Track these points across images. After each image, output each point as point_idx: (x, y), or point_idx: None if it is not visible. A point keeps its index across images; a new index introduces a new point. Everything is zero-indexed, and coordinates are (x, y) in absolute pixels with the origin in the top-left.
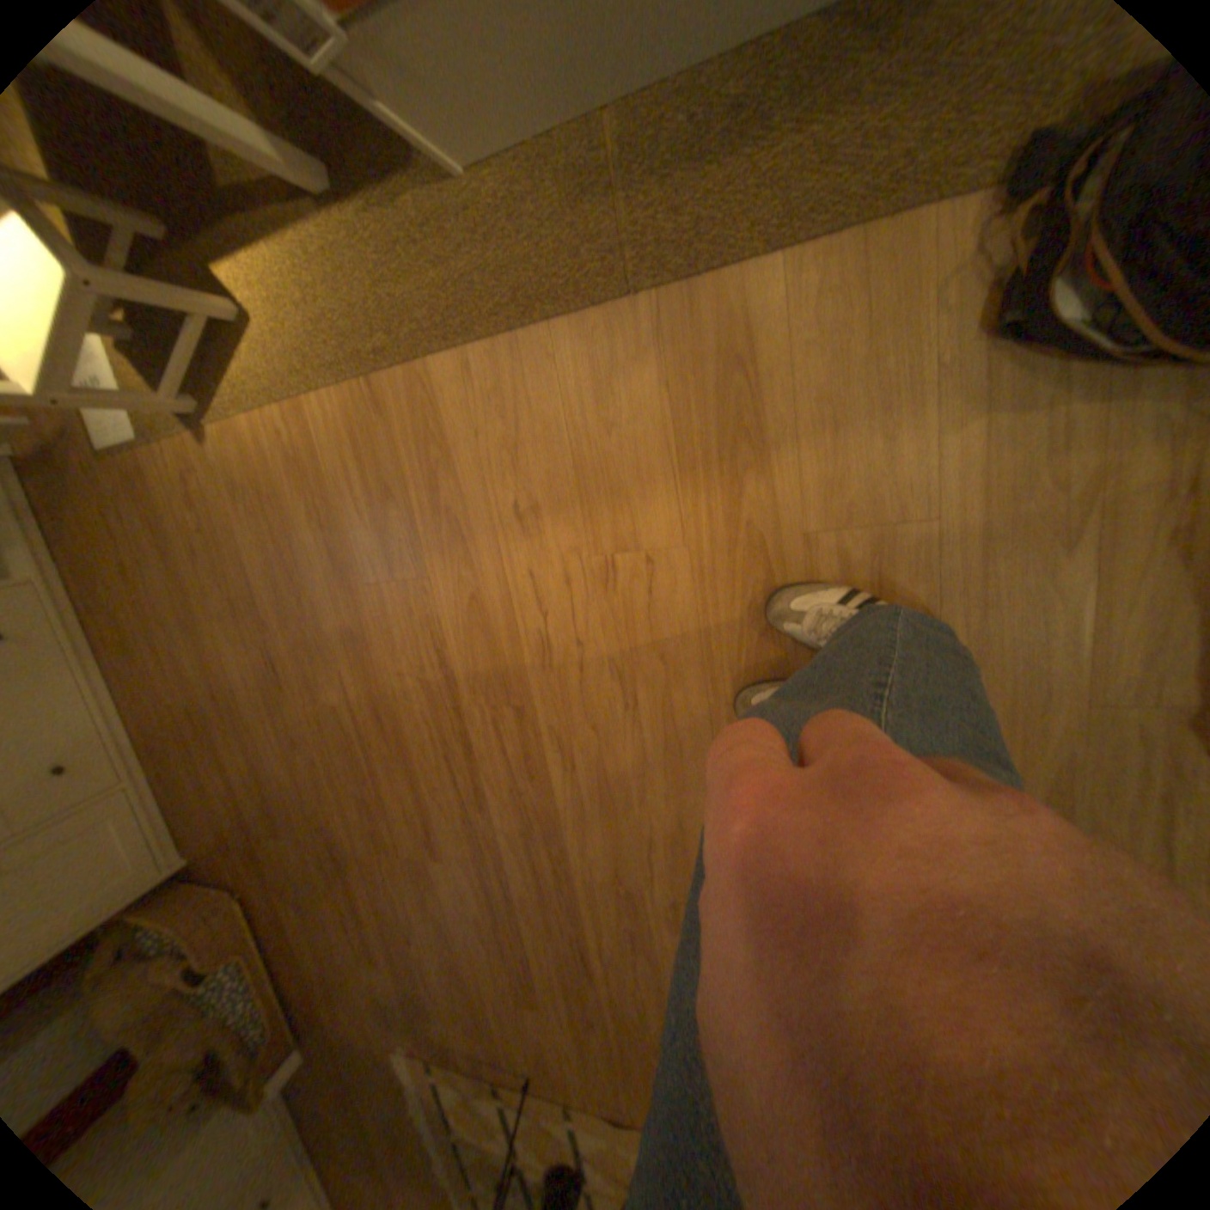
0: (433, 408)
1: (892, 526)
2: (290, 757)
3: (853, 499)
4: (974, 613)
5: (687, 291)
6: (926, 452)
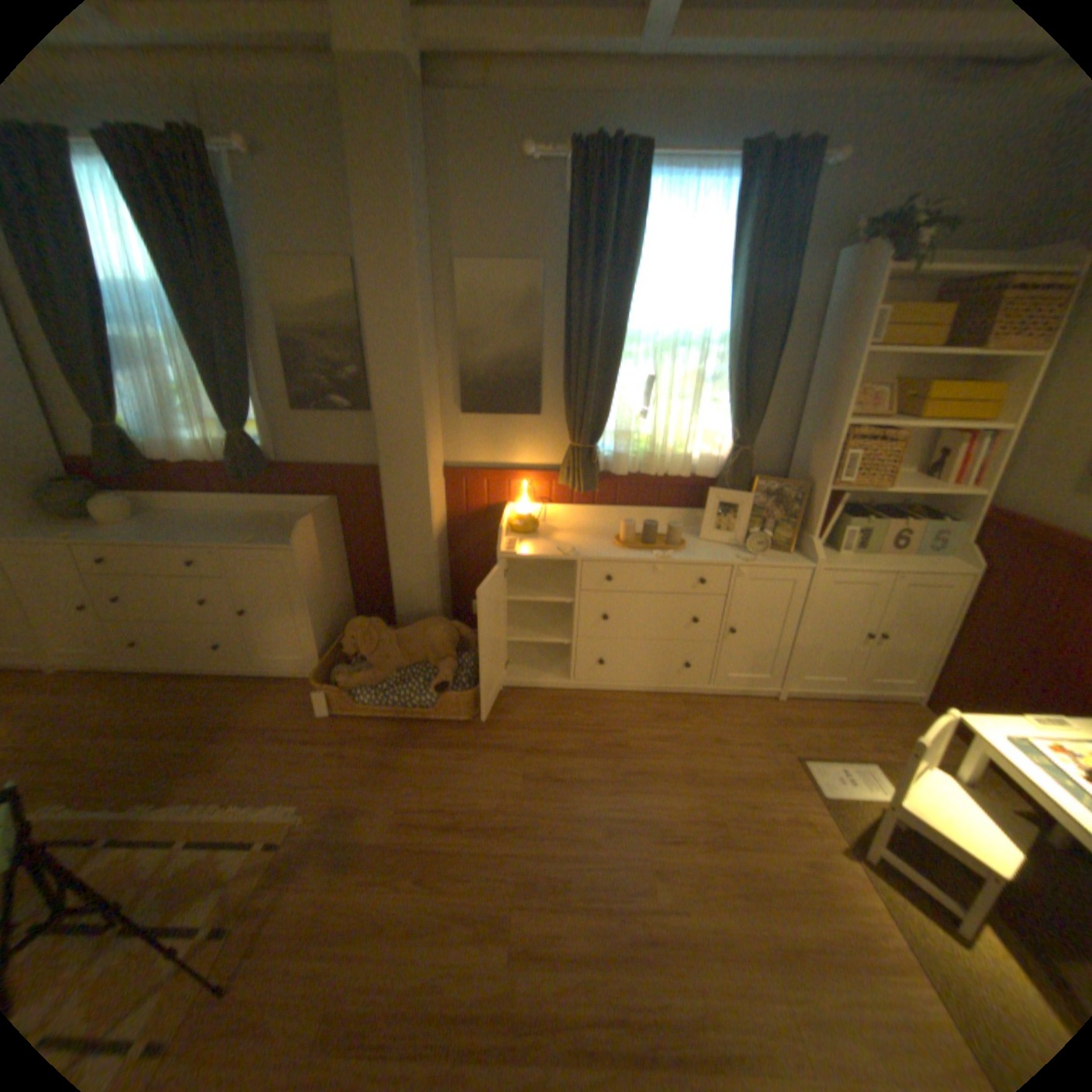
0: None
1: None
2: (600, 835)
3: None
4: None
5: None
6: None
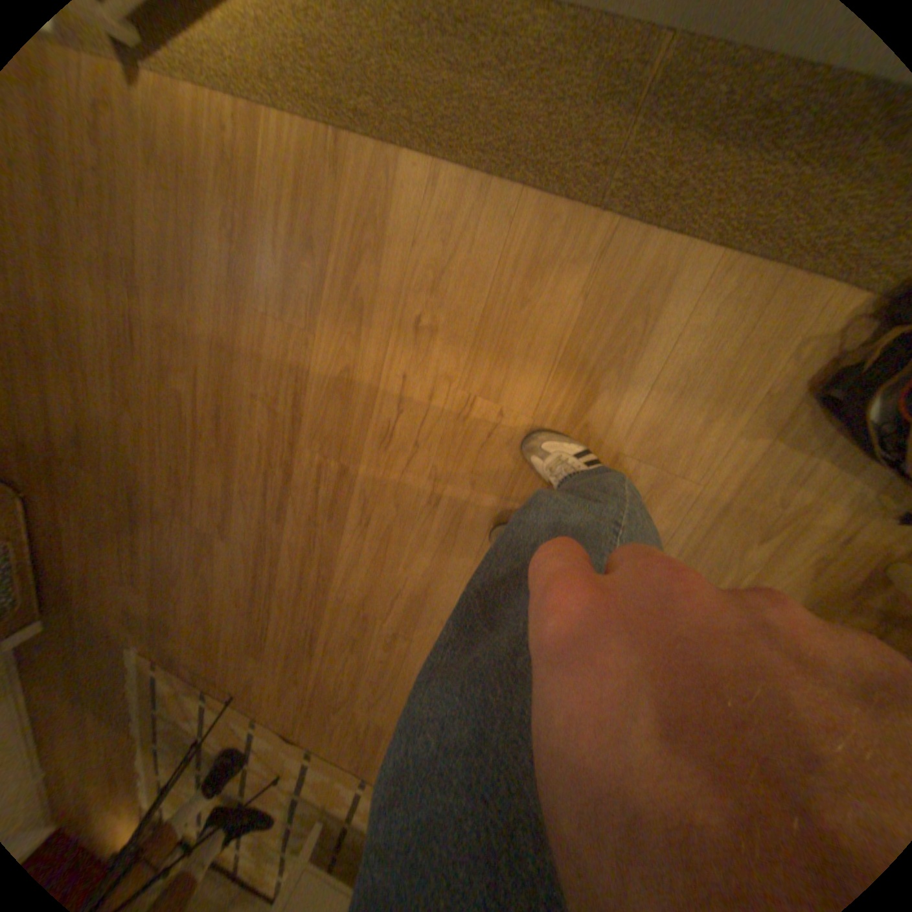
0: (387, 199)
1: (673, 477)
2: (120, 414)
3: (661, 447)
4: (686, 551)
5: (642, 235)
6: (723, 442)
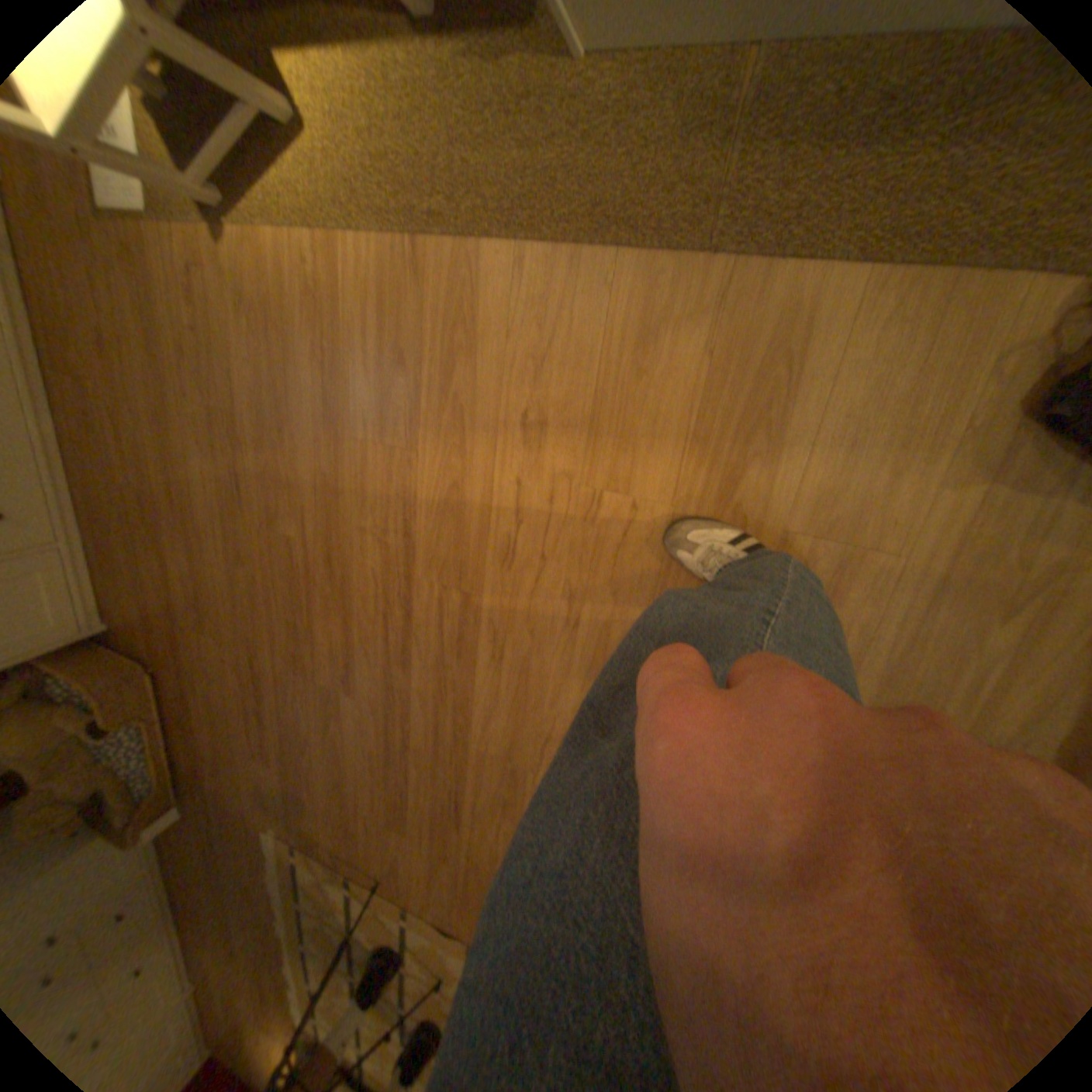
0: (473, 293)
1: (864, 550)
2: (233, 570)
3: (840, 516)
4: (901, 644)
5: (766, 270)
6: (921, 497)
